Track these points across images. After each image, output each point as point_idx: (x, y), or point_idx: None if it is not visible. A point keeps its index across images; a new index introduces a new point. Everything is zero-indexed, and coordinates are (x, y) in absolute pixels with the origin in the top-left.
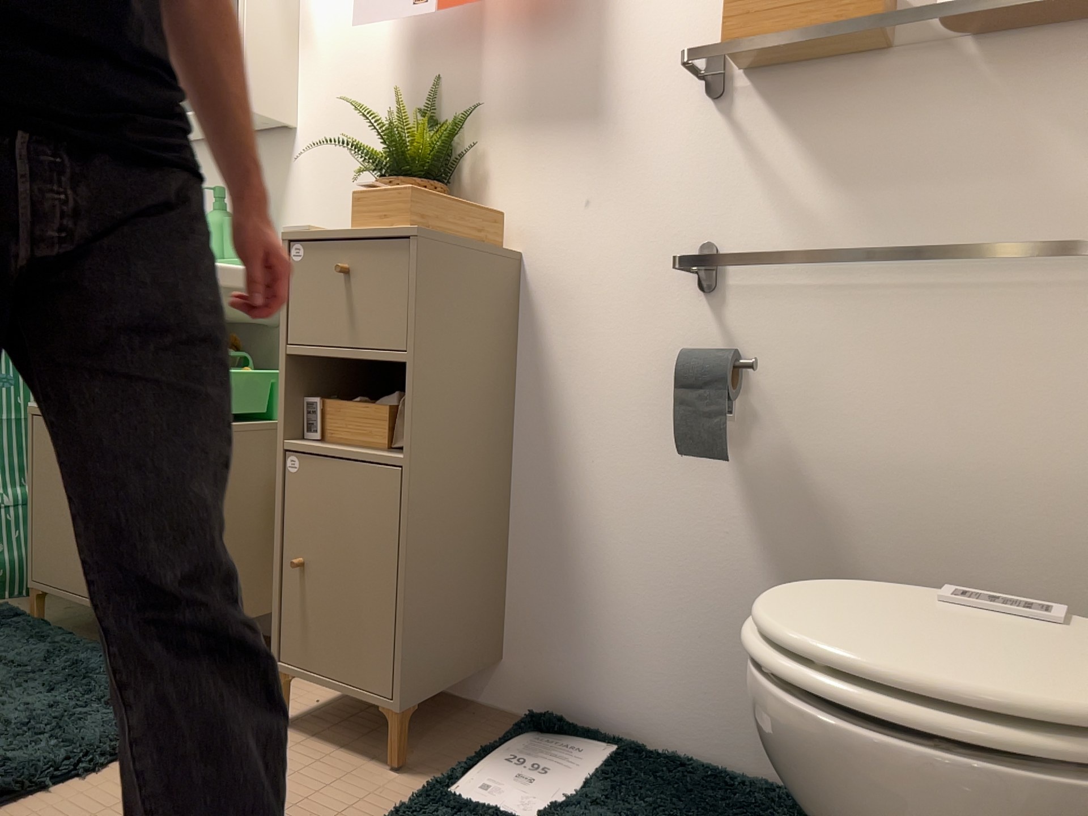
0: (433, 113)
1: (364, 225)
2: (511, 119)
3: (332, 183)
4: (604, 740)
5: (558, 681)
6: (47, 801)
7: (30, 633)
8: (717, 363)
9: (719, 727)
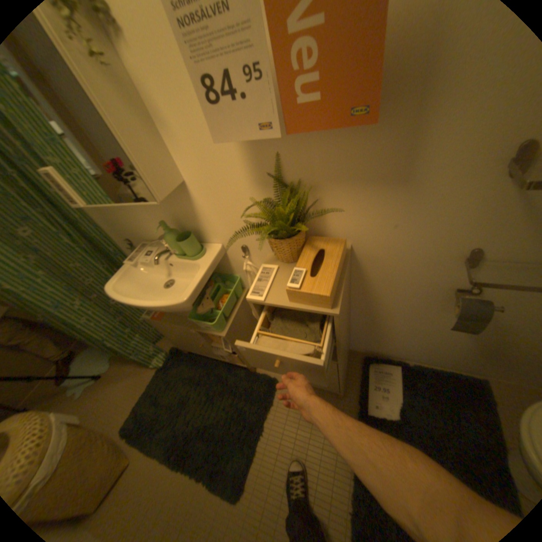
0: (280, 175)
1: (300, 303)
2: (339, 180)
3: (224, 211)
4: (395, 364)
5: (373, 348)
6: (261, 451)
7: (192, 364)
8: (485, 313)
9: (436, 360)
